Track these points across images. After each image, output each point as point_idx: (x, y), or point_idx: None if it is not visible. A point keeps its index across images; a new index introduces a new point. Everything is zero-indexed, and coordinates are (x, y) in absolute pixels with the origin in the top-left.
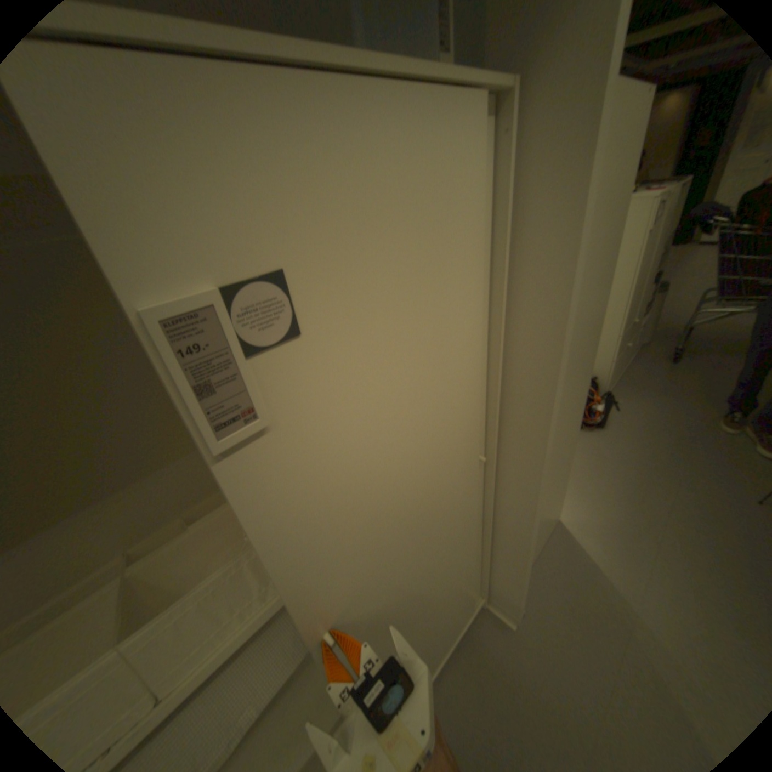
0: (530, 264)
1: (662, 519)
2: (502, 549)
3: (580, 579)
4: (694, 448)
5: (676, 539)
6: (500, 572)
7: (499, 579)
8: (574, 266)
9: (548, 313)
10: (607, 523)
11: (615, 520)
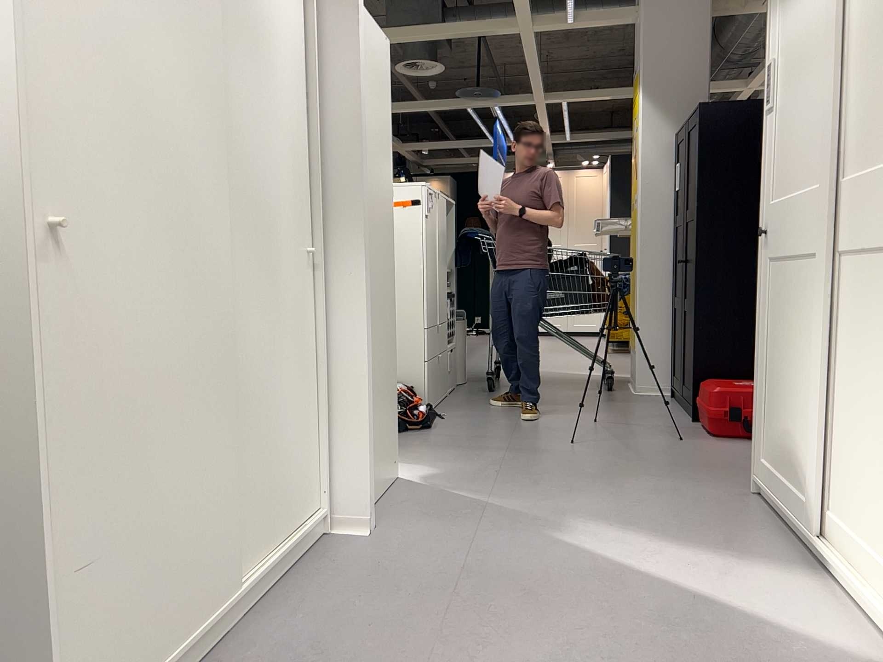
0: (333, 79)
1: (496, 460)
2: (340, 395)
3: (428, 498)
4: (516, 427)
5: (510, 466)
6: (341, 440)
7: (341, 455)
8: (360, 77)
9: (349, 111)
10: (447, 470)
11: (454, 467)
